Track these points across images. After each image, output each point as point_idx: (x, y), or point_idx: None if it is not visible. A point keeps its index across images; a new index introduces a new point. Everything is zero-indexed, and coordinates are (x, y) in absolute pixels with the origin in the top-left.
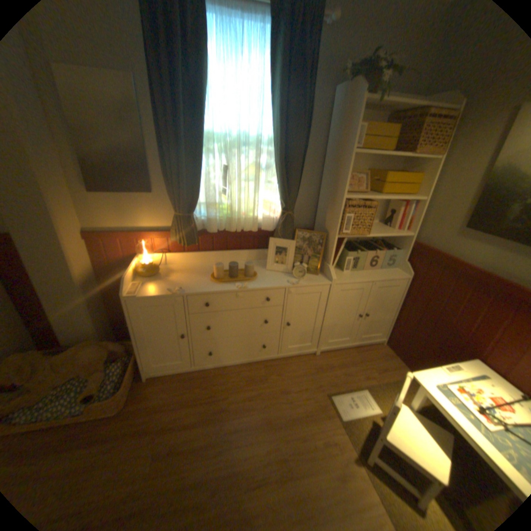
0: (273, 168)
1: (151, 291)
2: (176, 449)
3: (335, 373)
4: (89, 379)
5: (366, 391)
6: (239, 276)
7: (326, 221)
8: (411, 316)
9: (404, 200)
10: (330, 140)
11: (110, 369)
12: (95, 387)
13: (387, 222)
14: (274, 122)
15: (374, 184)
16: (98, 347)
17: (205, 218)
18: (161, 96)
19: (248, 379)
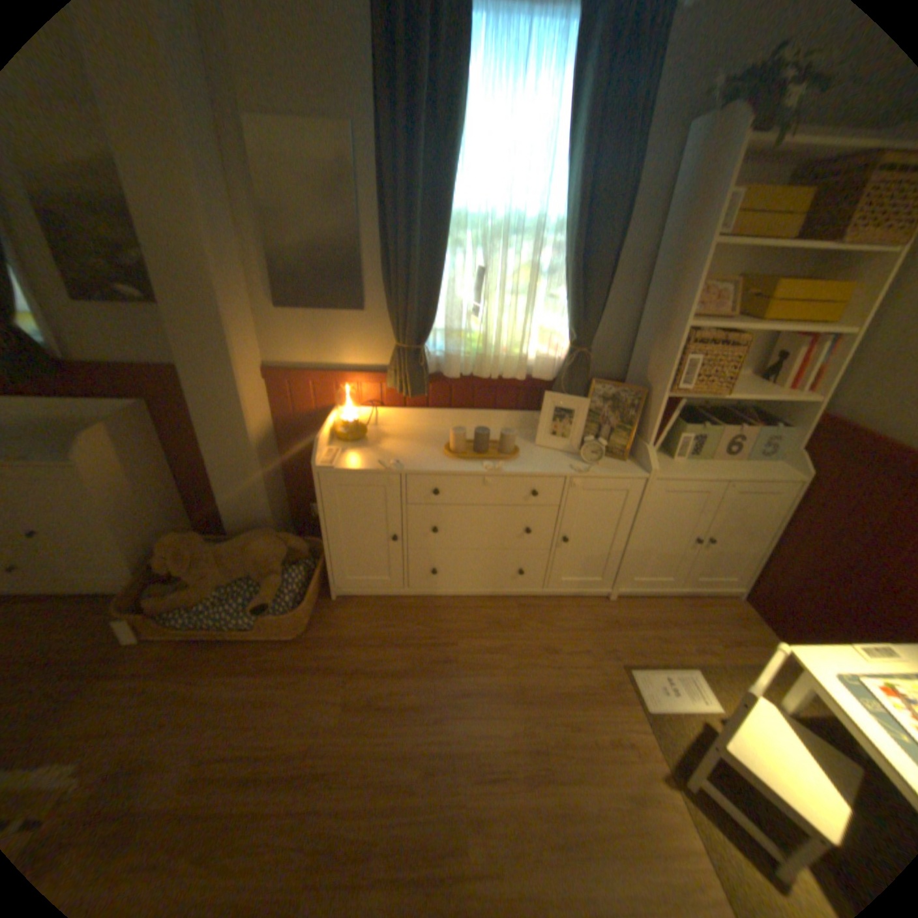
0: (561, 272)
1: (354, 464)
2: (376, 704)
3: (641, 634)
4: (261, 585)
5: (698, 673)
6: (489, 453)
7: (650, 368)
8: (802, 552)
9: (808, 334)
10: (670, 221)
11: (289, 574)
12: (269, 596)
13: (769, 375)
14: (570, 193)
15: (750, 303)
16: (275, 540)
17: (441, 355)
18: (390, 157)
19: (491, 622)
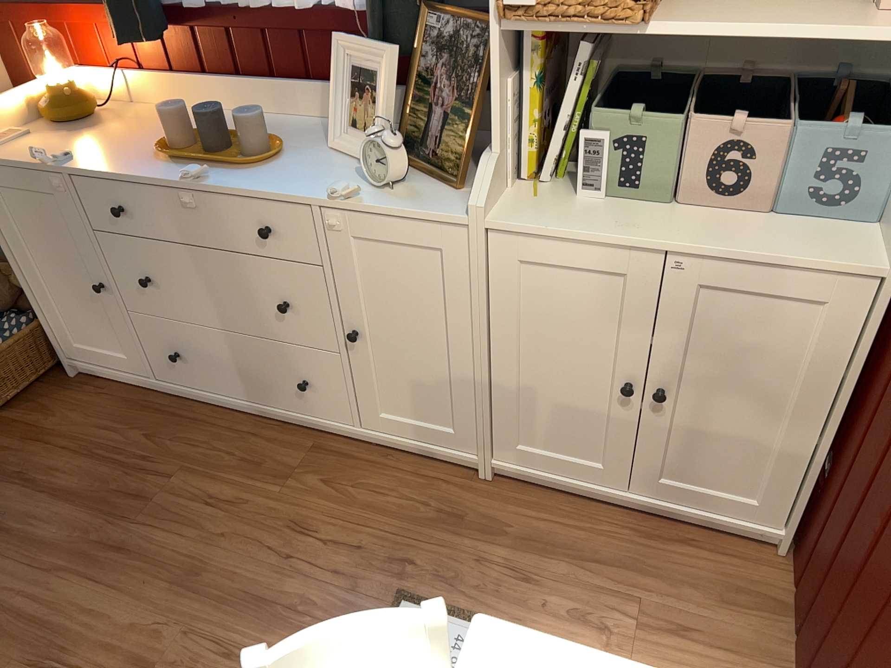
0: None
1: (18, 152)
2: (7, 521)
3: (490, 548)
4: None
5: None
6: (228, 151)
7: None
8: (864, 457)
9: None
10: None
11: (3, 323)
12: None
13: None
14: None
15: None
16: None
17: None
18: None
19: (251, 458)
